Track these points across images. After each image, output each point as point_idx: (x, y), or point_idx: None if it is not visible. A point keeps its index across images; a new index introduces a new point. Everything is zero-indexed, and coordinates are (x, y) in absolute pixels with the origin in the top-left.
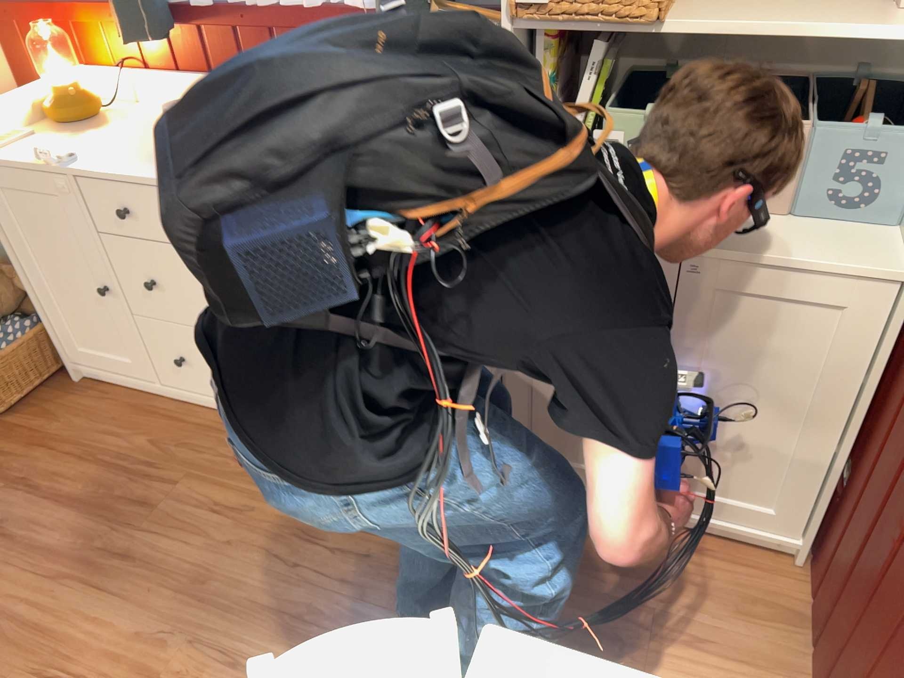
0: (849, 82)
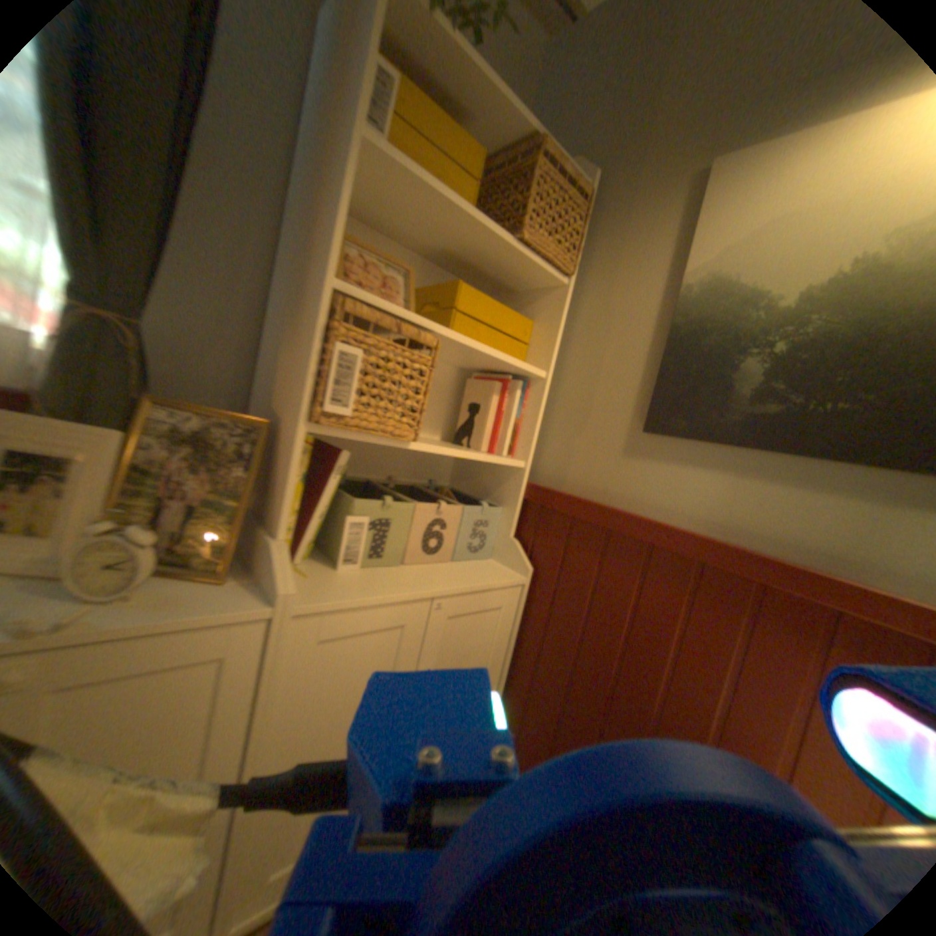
0: (433, 486)
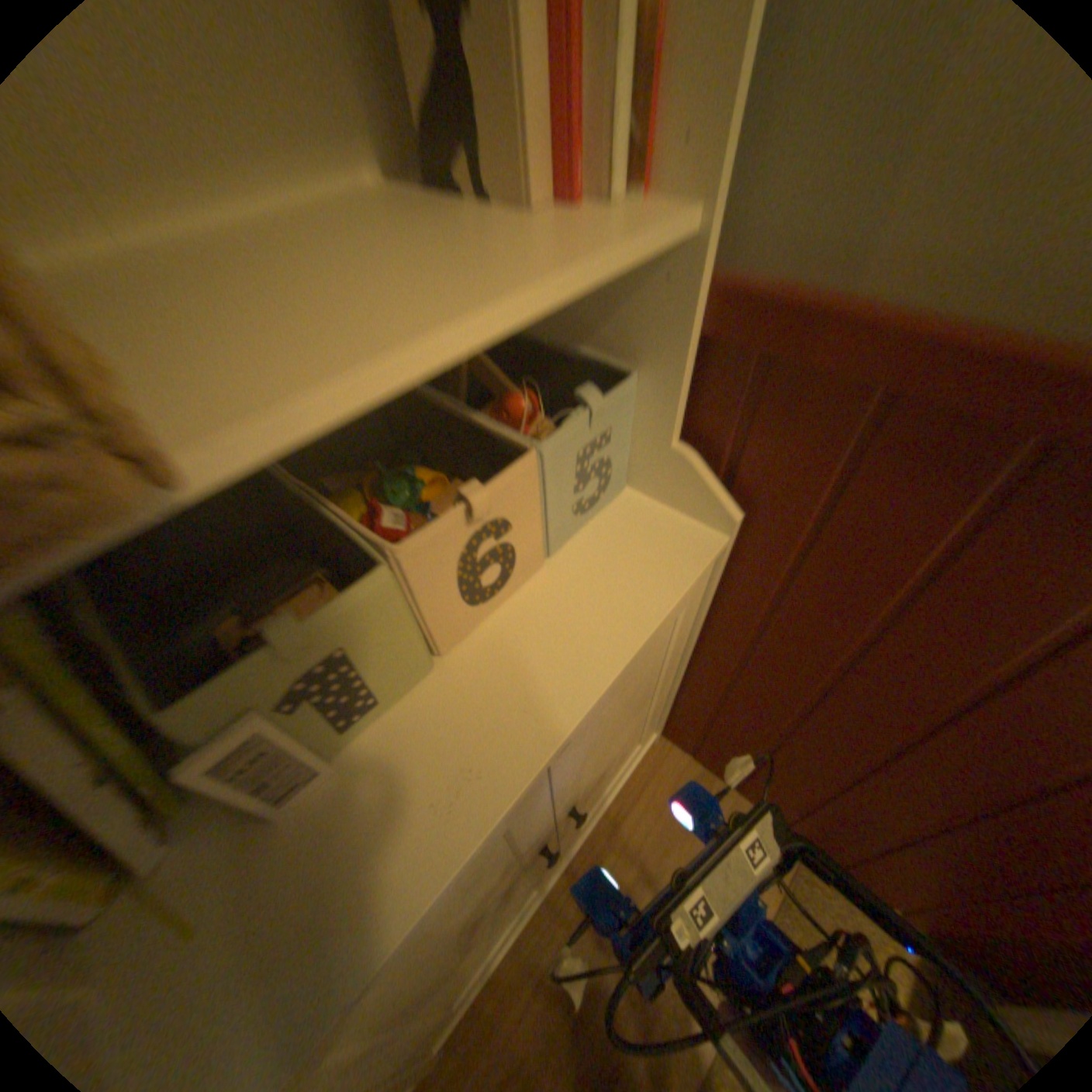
0: None
